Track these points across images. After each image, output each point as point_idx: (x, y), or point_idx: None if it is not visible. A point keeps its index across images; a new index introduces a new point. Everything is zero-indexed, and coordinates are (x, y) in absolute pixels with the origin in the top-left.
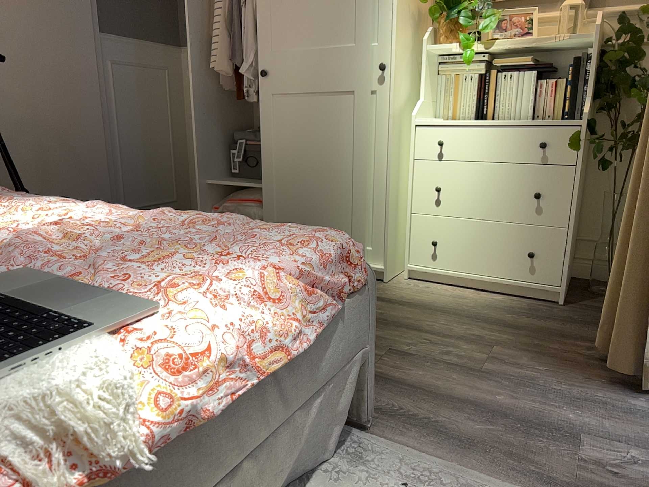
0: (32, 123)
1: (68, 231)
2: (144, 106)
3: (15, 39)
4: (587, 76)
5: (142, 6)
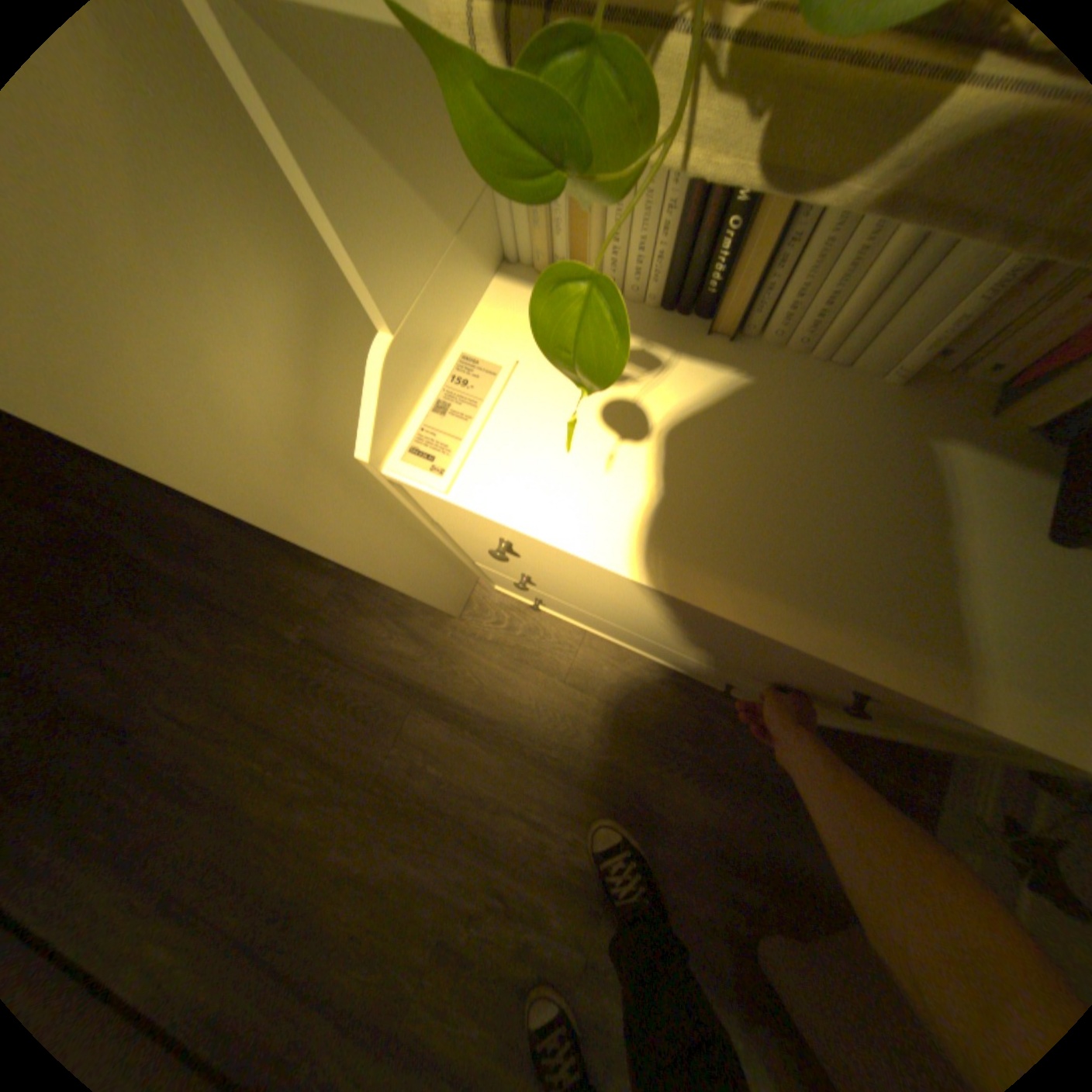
0: None
1: None
2: None
3: None
4: None
5: None
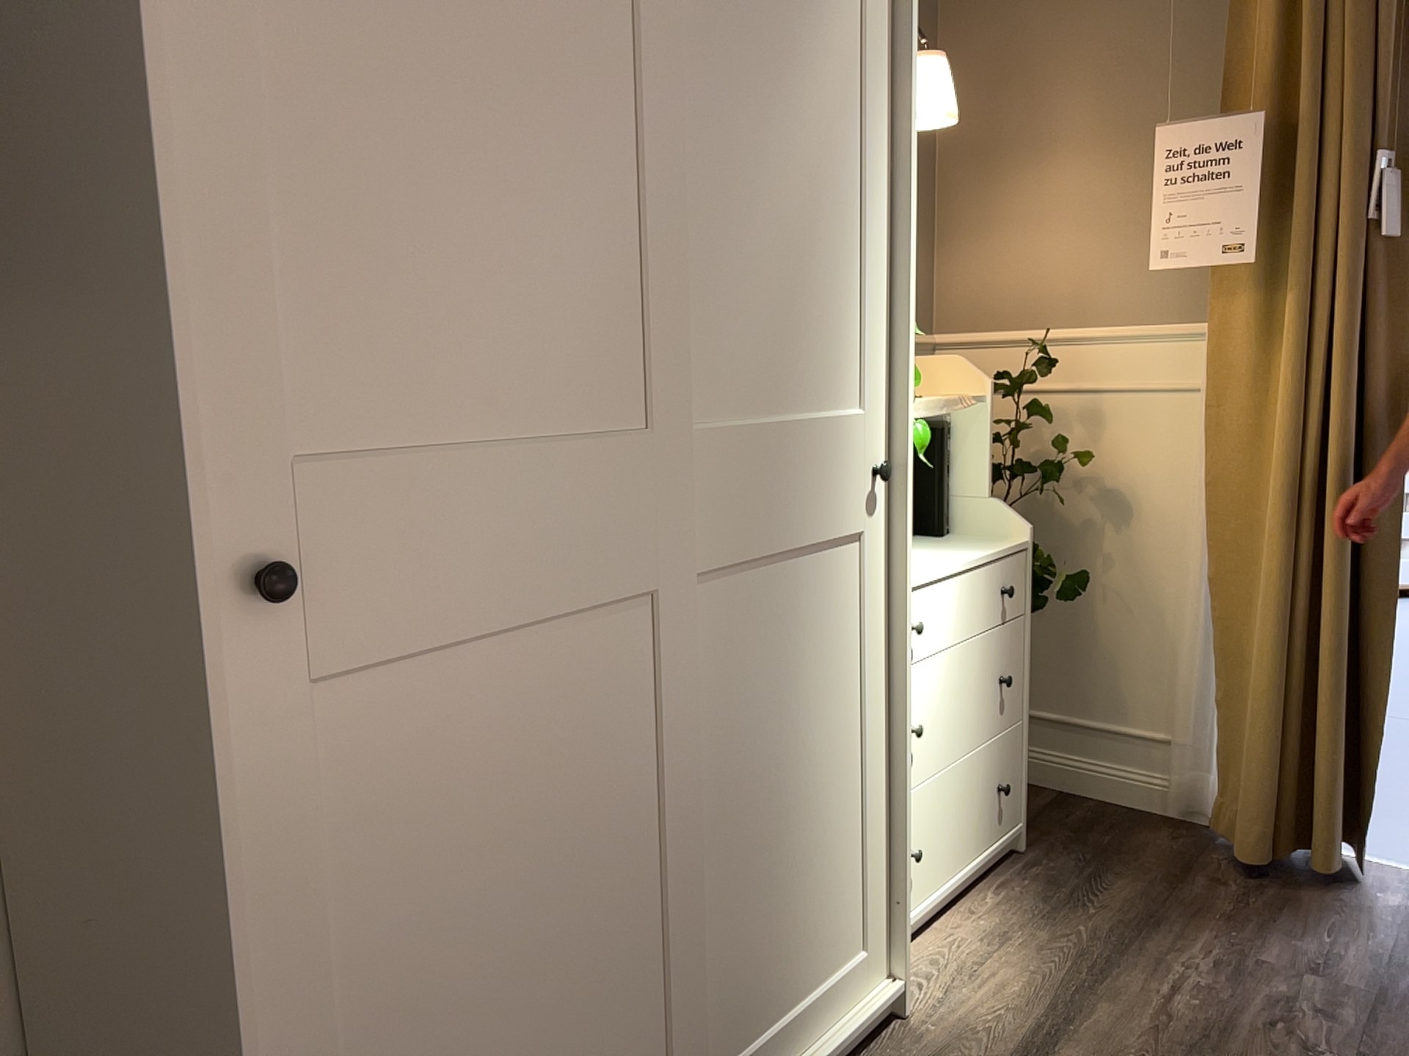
0: None
1: None
2: None
3: None
4: (944, 461)
5: None
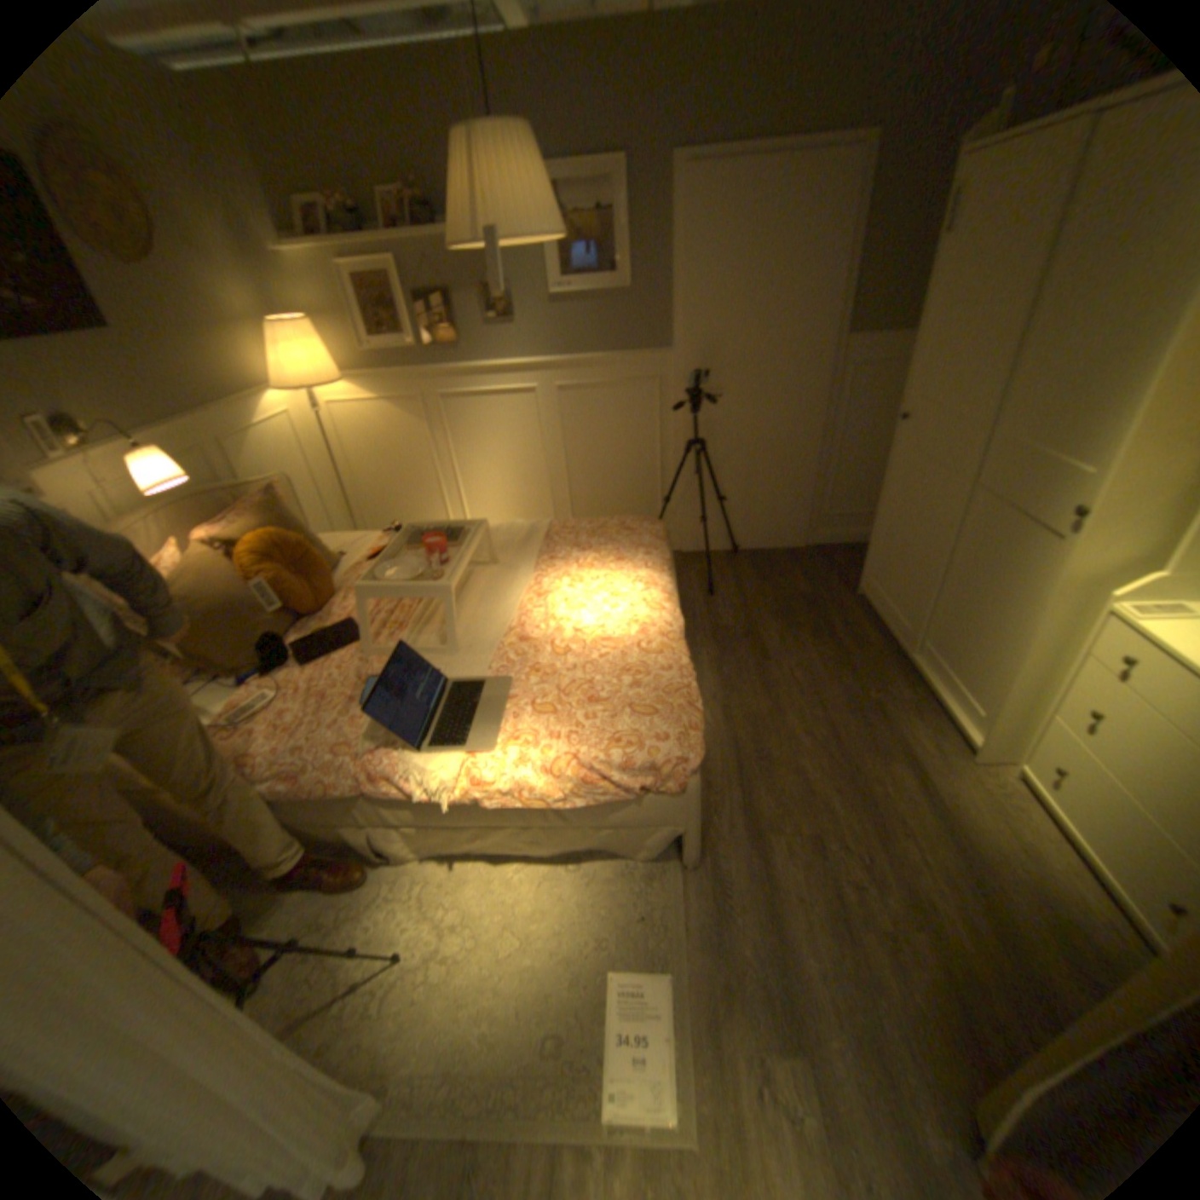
0: (747, 437)
1: (590, 631)
2: (883, 409)
3: (748, 363)
4: None
5: (920, 284)
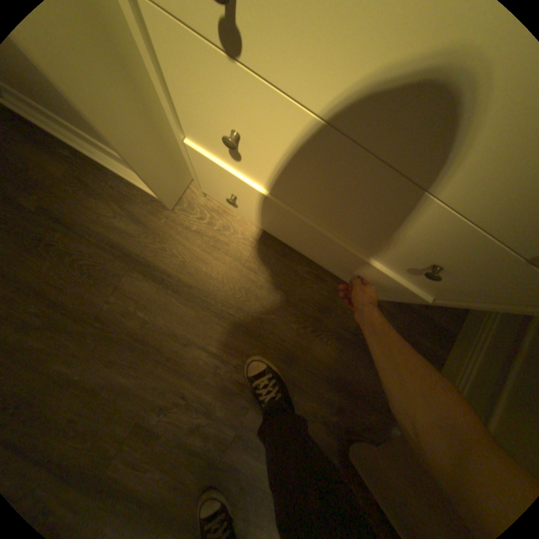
0: None
1: None
2: None
3: None
4: None
5: None
